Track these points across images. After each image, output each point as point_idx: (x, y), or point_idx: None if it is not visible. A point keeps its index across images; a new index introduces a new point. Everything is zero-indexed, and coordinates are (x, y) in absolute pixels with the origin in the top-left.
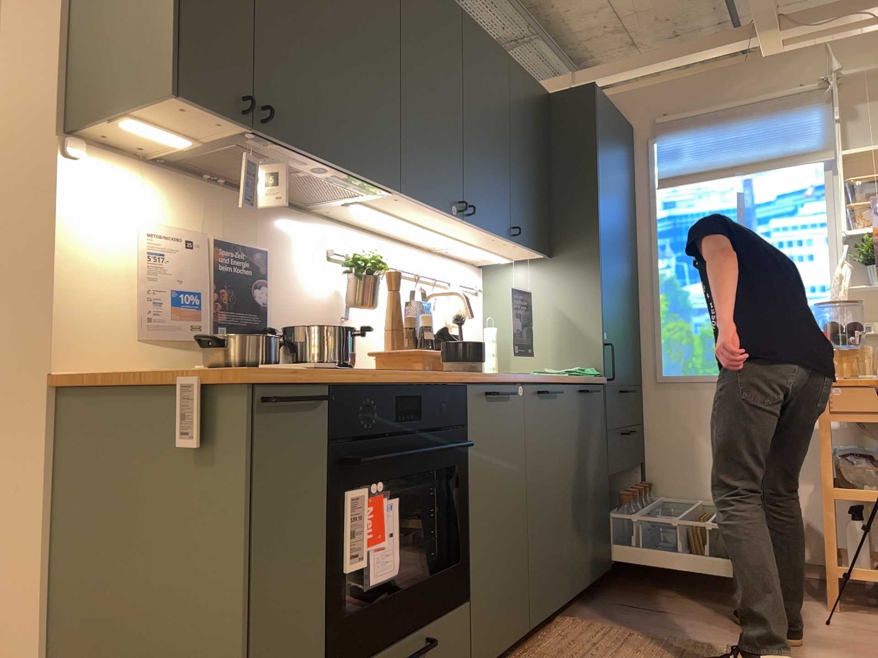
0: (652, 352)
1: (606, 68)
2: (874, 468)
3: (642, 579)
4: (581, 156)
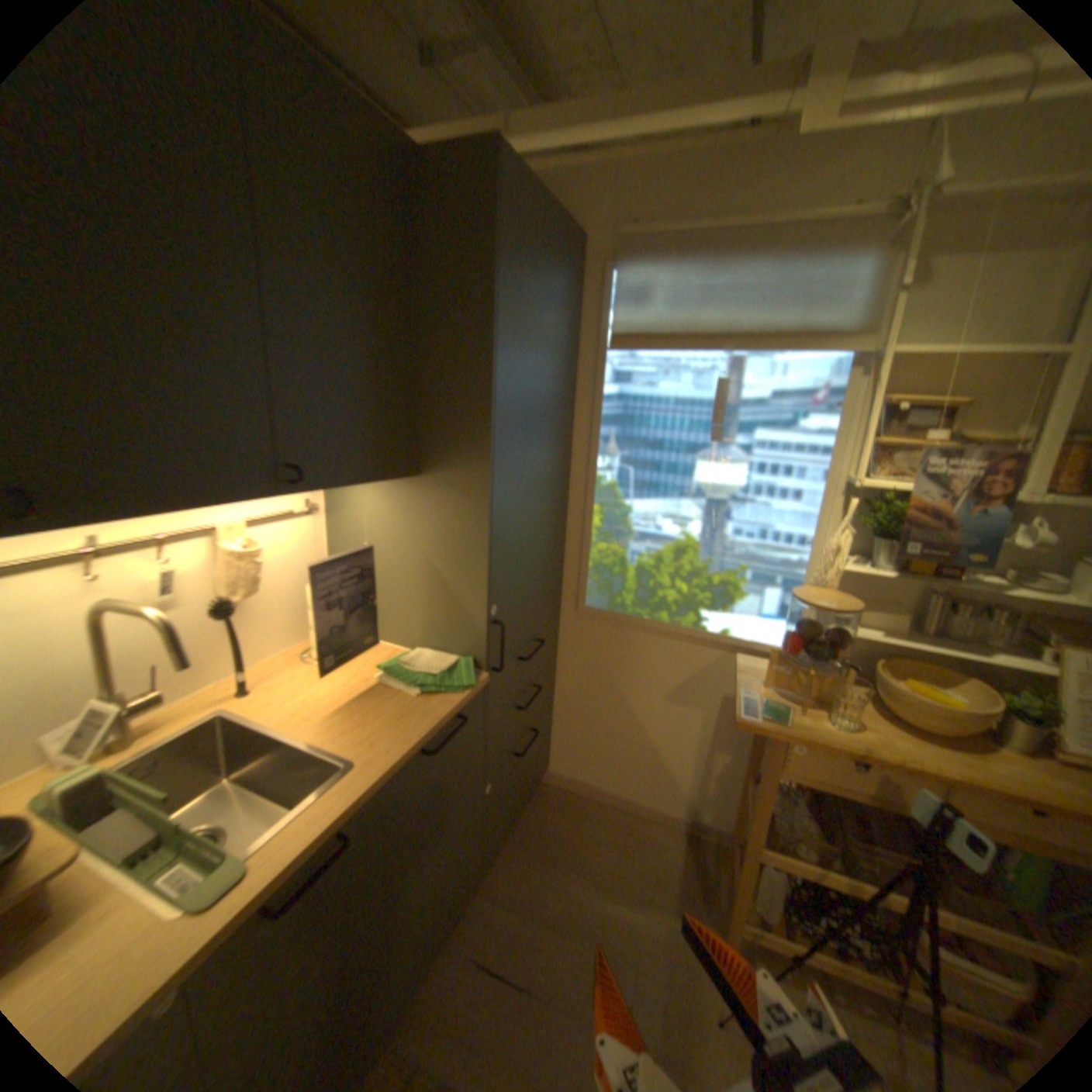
0: (576, 575)
1: (560, 111)
2: (818, 831)
3: (525, 861)
4: (469, 298)
